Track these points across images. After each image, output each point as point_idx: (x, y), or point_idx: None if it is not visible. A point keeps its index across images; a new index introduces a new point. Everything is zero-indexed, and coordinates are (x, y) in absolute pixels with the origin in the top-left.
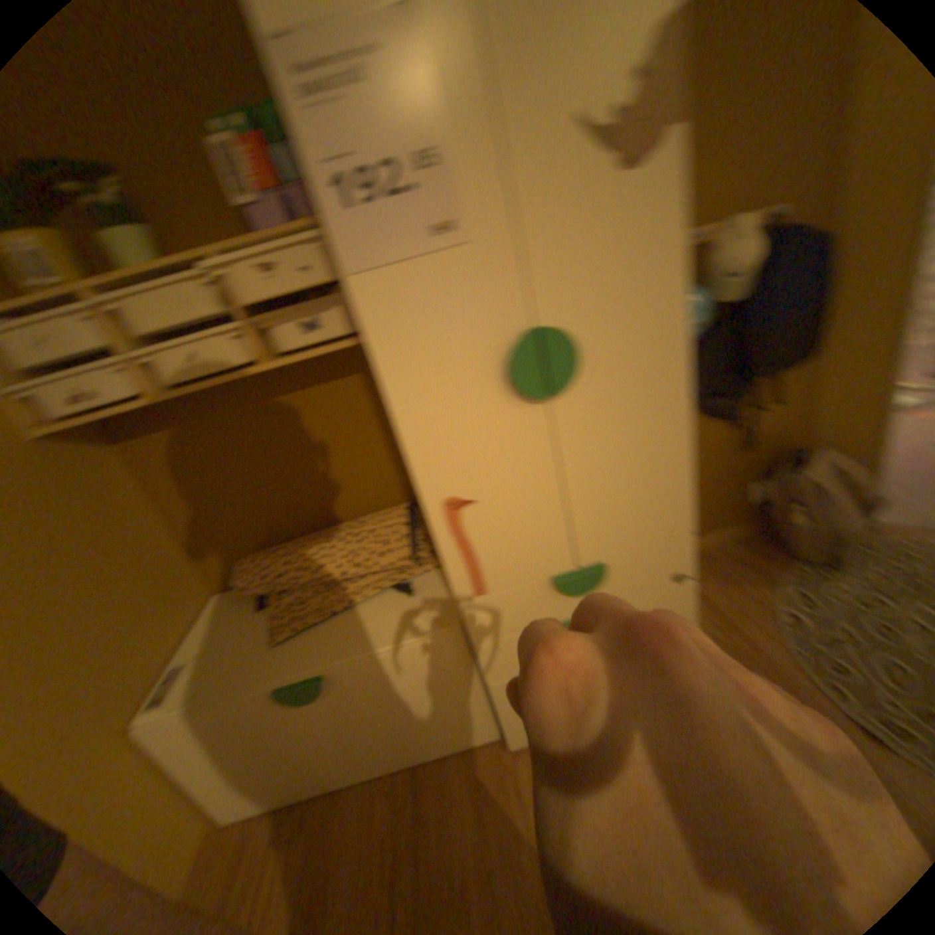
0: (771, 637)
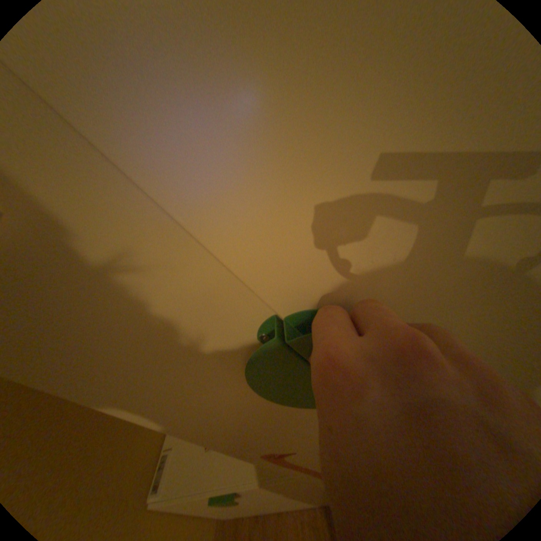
0: None
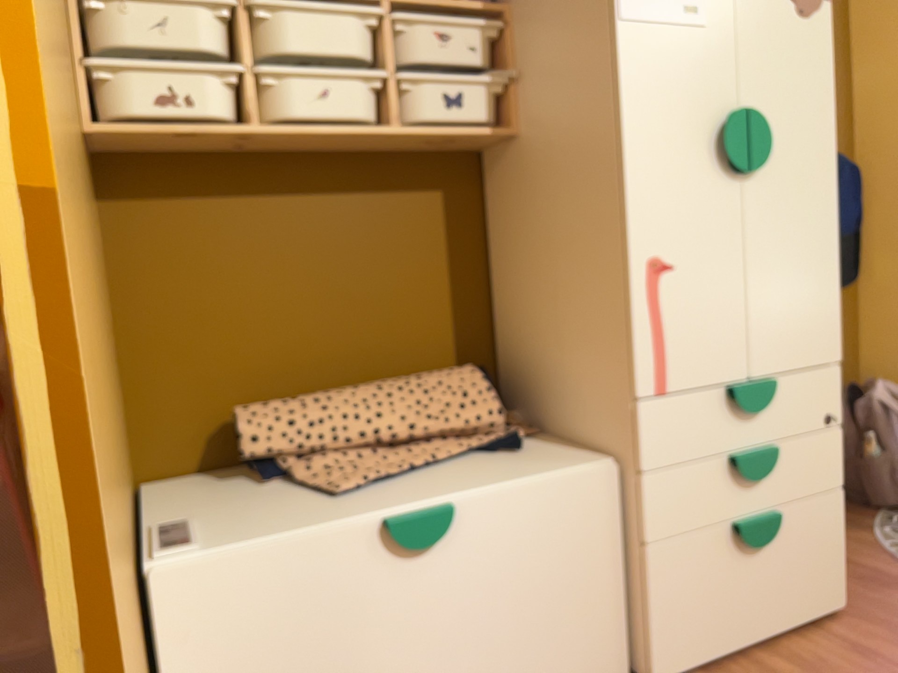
0: (891, 561)
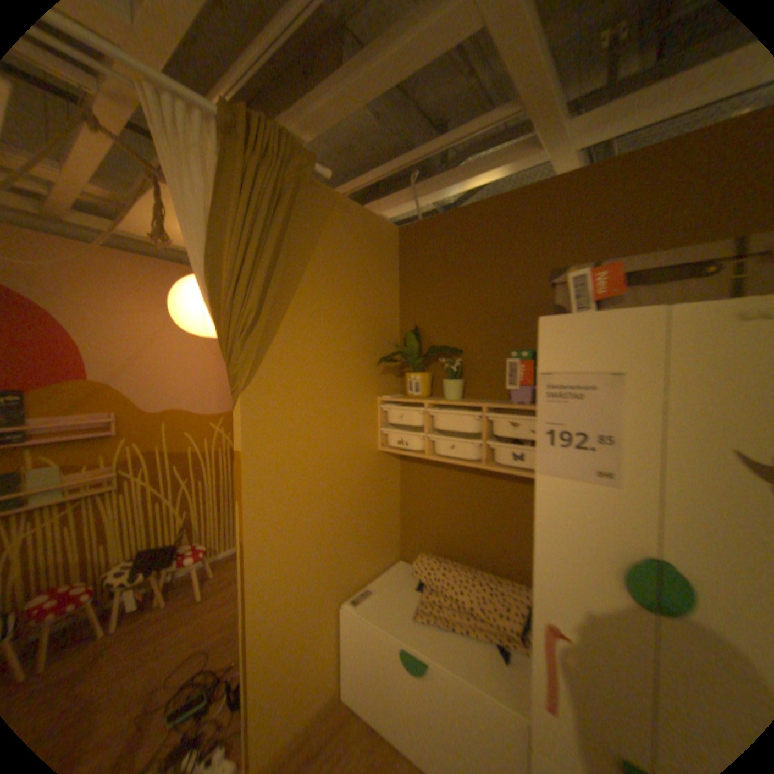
0: None
